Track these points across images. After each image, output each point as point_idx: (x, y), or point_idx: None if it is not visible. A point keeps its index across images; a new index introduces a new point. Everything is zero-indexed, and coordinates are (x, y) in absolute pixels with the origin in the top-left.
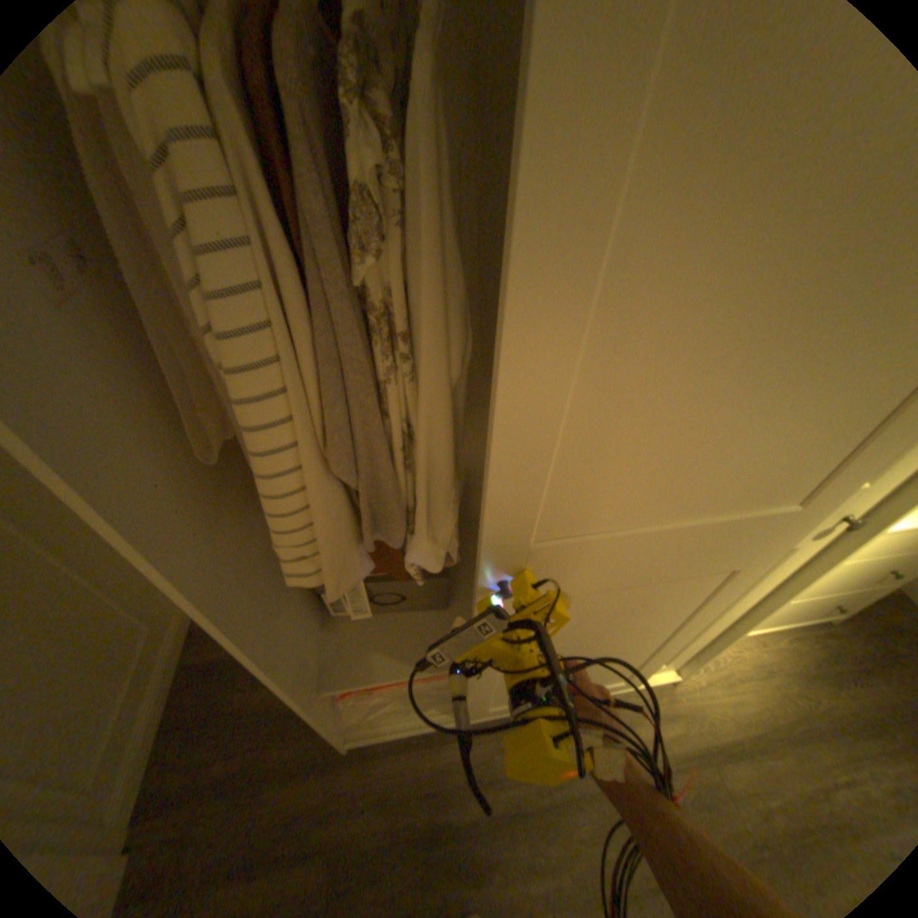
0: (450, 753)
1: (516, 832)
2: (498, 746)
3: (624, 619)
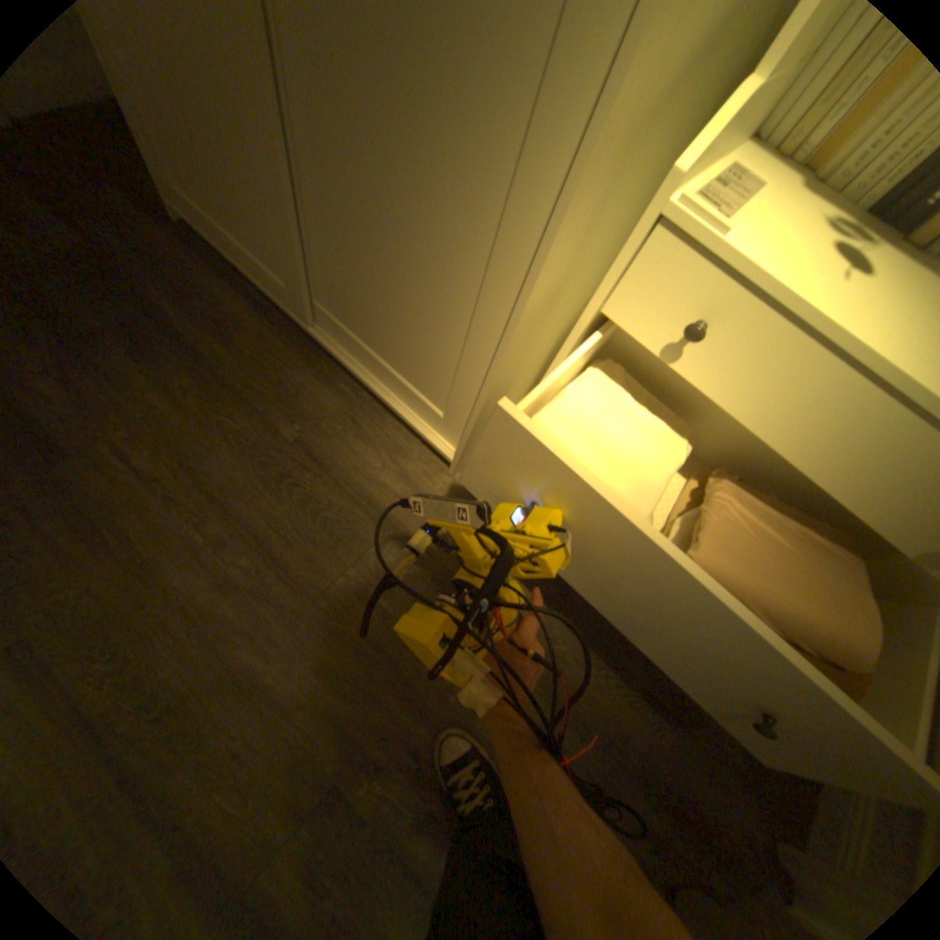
0: (228, 296)
1: (193, 369)
2: (261, 331)
3: (350, 109)
